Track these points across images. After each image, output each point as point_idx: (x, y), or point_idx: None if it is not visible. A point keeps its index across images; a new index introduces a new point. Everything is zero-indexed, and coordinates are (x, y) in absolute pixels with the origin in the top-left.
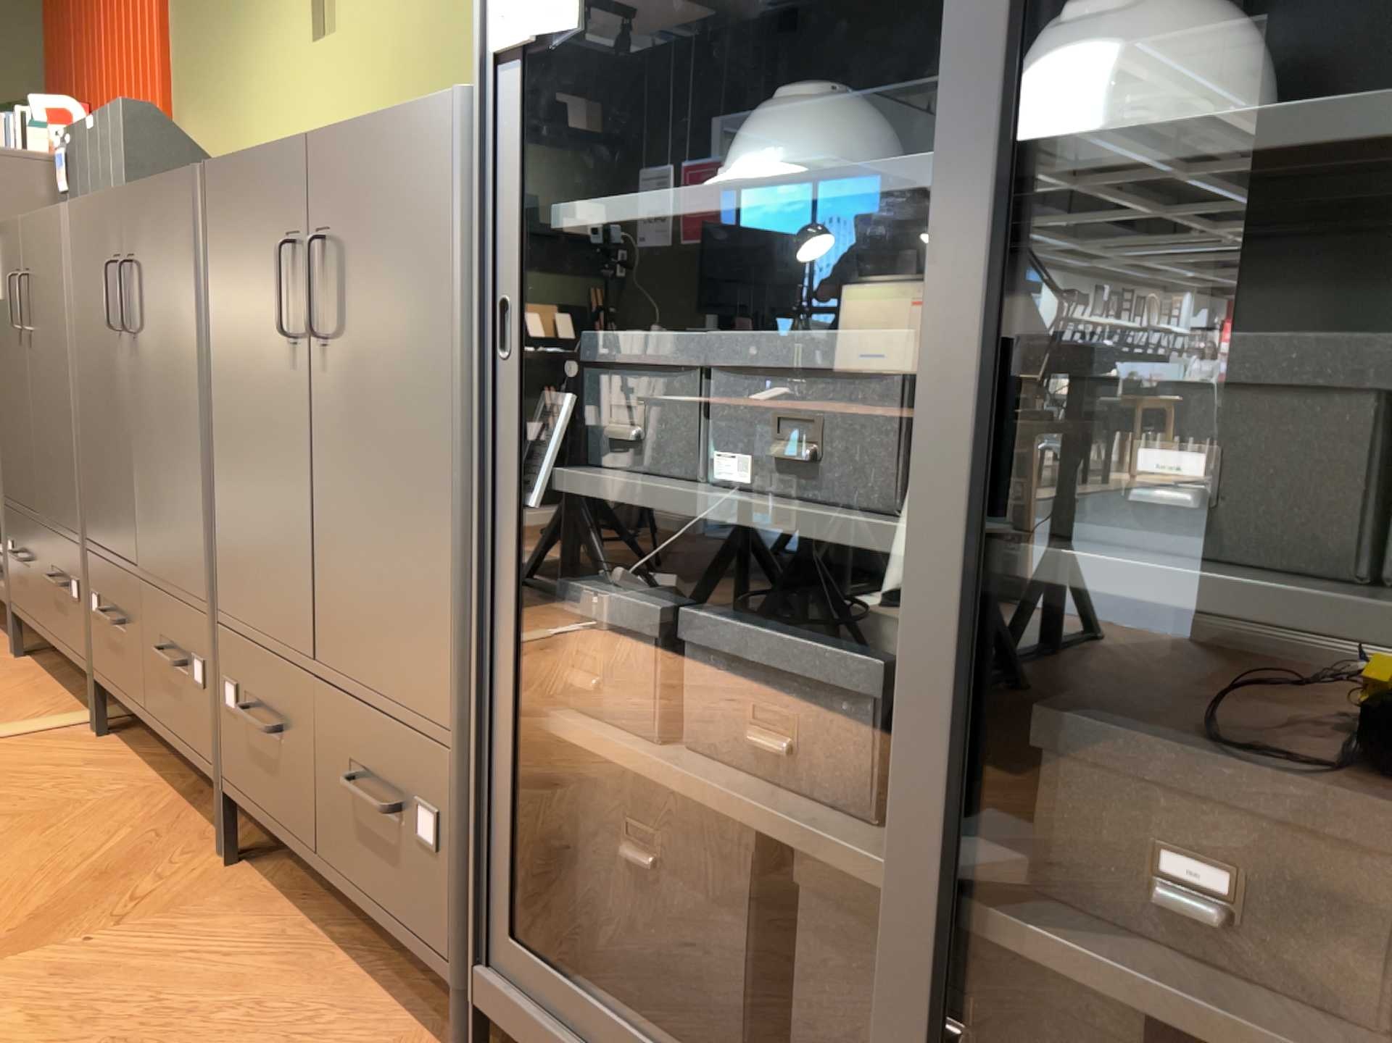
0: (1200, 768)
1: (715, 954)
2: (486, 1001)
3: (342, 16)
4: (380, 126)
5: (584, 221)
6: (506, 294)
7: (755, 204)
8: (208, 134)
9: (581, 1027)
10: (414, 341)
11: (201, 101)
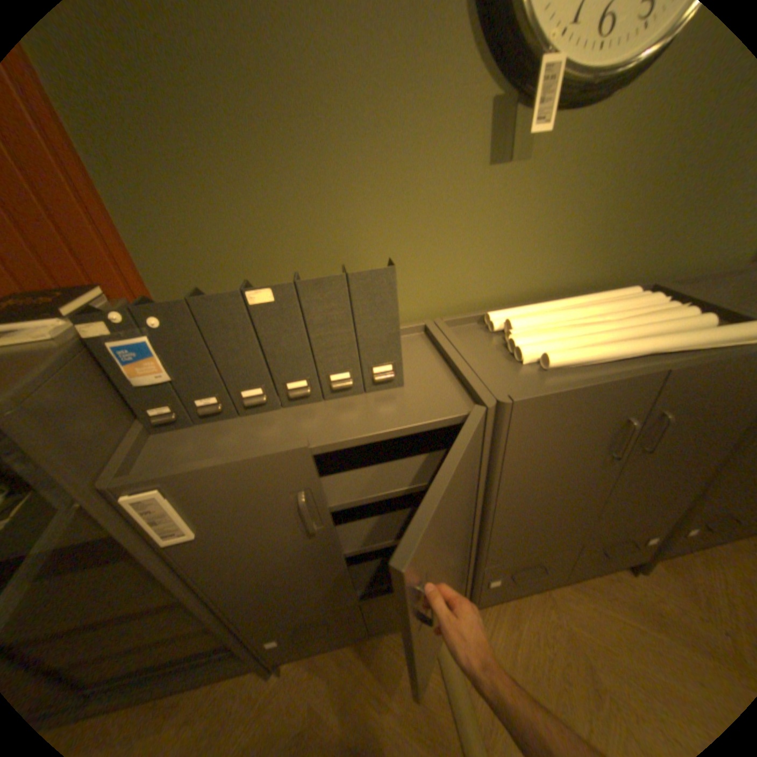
0: None
1: None
2: None
3: (545, 142)
4: None
5: None
6: None
7: None
8: (243, 246)
9: None
10: None
11: (208, 209)
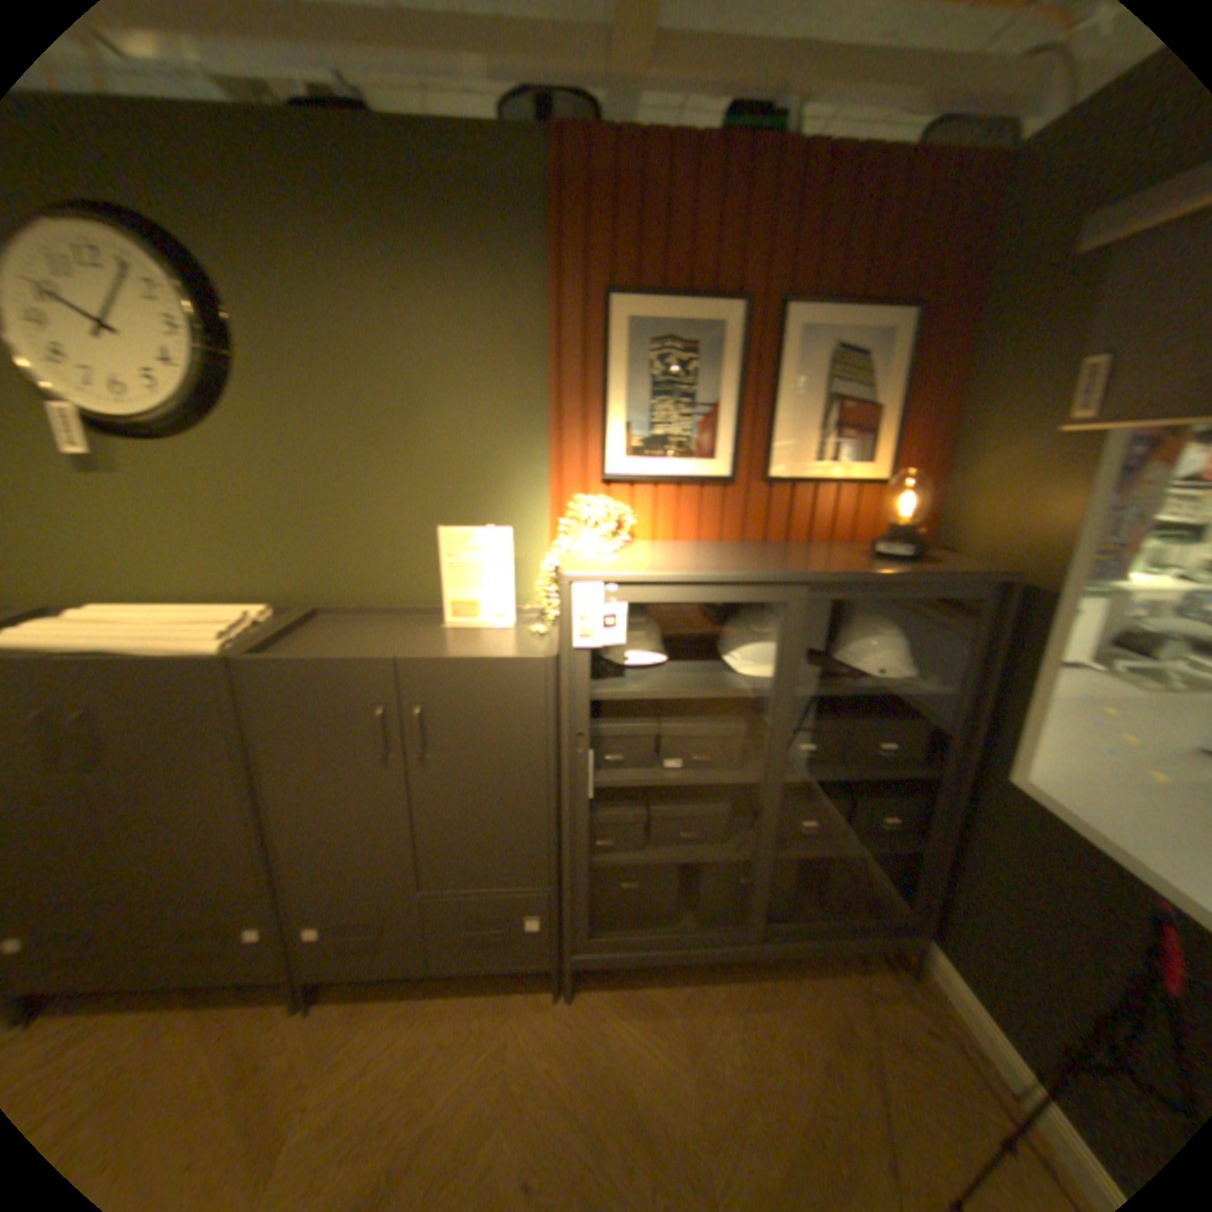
0: (804, 806)
1: (659, 899)
2: (574, 966)
3: (123, 463)
4: (477, 665)
5: (605, 699)
6: (578, 732)
7: (690, 698)
8: None
9: (626, 948)
10: (513, 752)
11: None
